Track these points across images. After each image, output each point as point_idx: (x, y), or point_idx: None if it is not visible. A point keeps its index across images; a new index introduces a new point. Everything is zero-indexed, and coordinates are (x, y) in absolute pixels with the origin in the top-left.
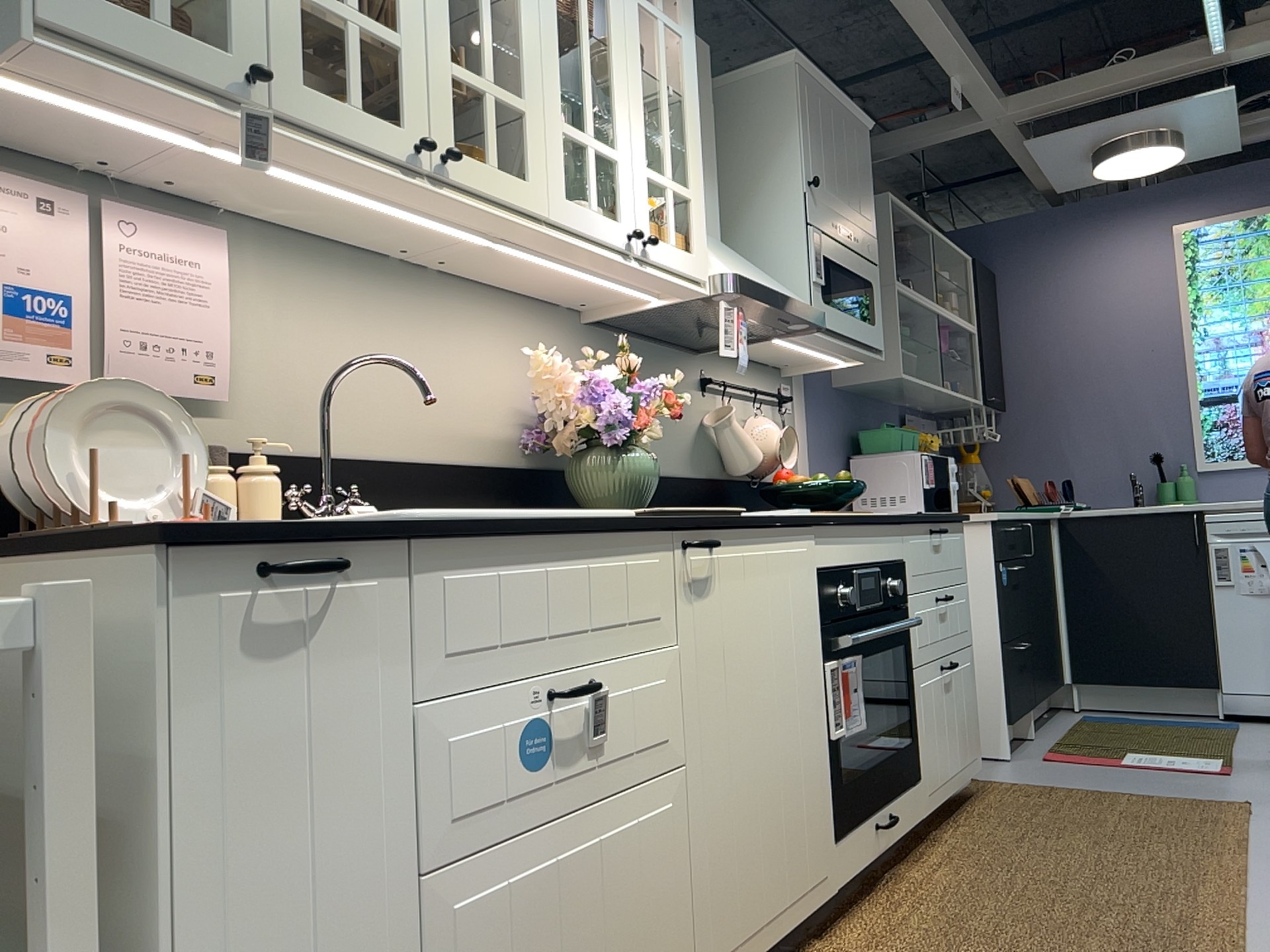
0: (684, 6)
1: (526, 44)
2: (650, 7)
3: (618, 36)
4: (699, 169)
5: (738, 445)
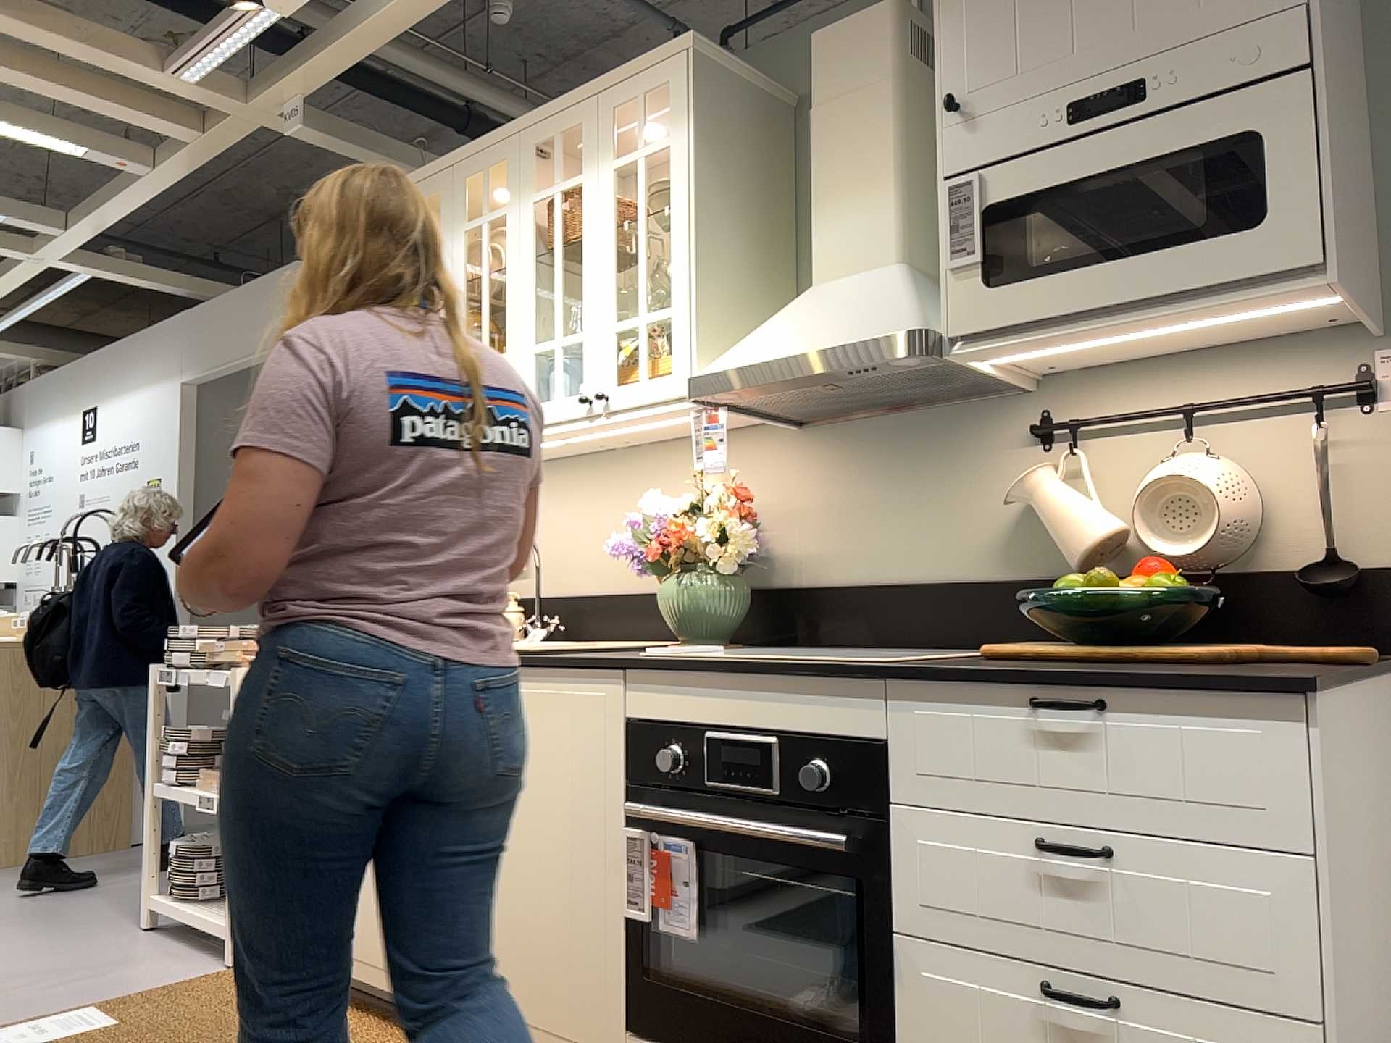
0: (672, 109)
1: (507, 309)
2: (626, 159)
3: (587, 225)
4: (681, 274)
5: (1051, 525)
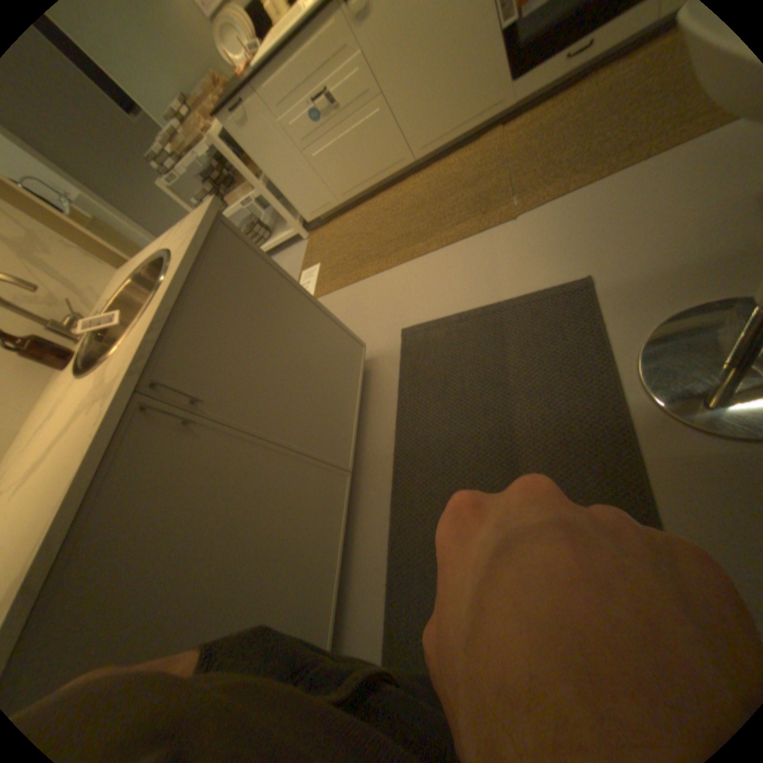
0: None
1: None
2: None
3: None
4: None
5: None
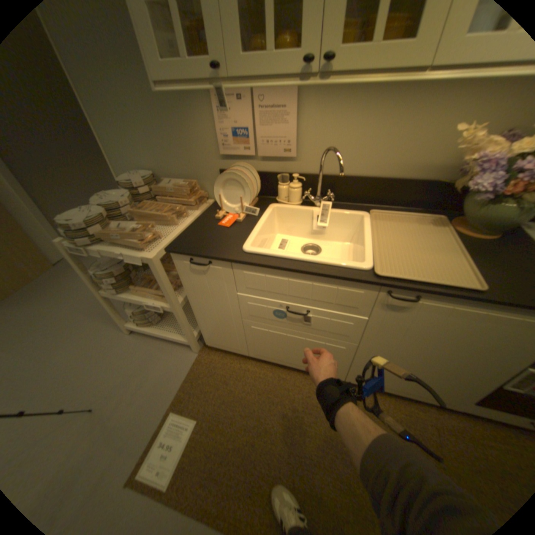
0: None
1: None
2: None
3: None
4: None
5: None
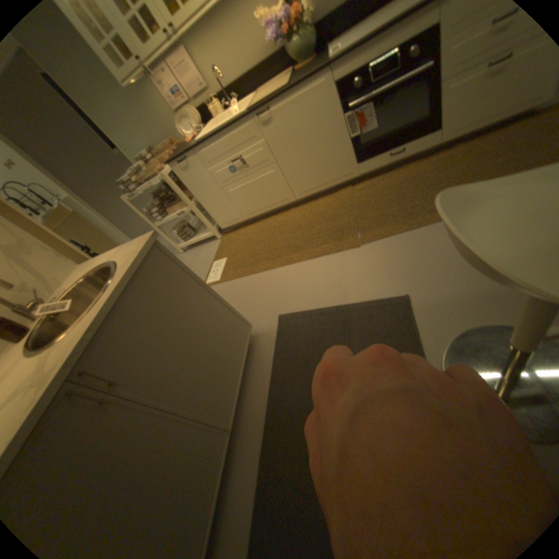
0: None
1: None
2: None
3: None
4: None
5: None
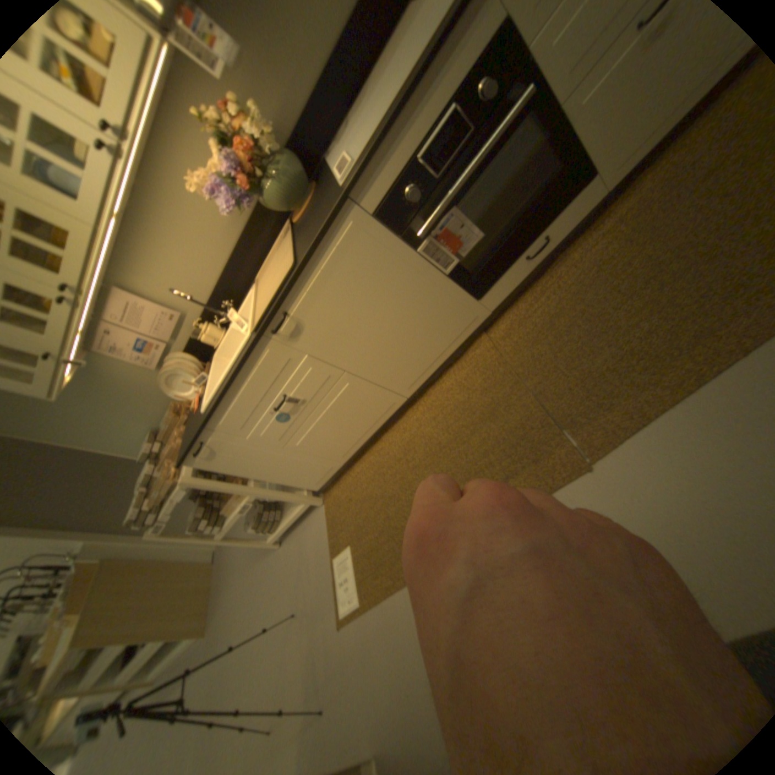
0: None
1: None
2: None
3: None
4: None
5: None
